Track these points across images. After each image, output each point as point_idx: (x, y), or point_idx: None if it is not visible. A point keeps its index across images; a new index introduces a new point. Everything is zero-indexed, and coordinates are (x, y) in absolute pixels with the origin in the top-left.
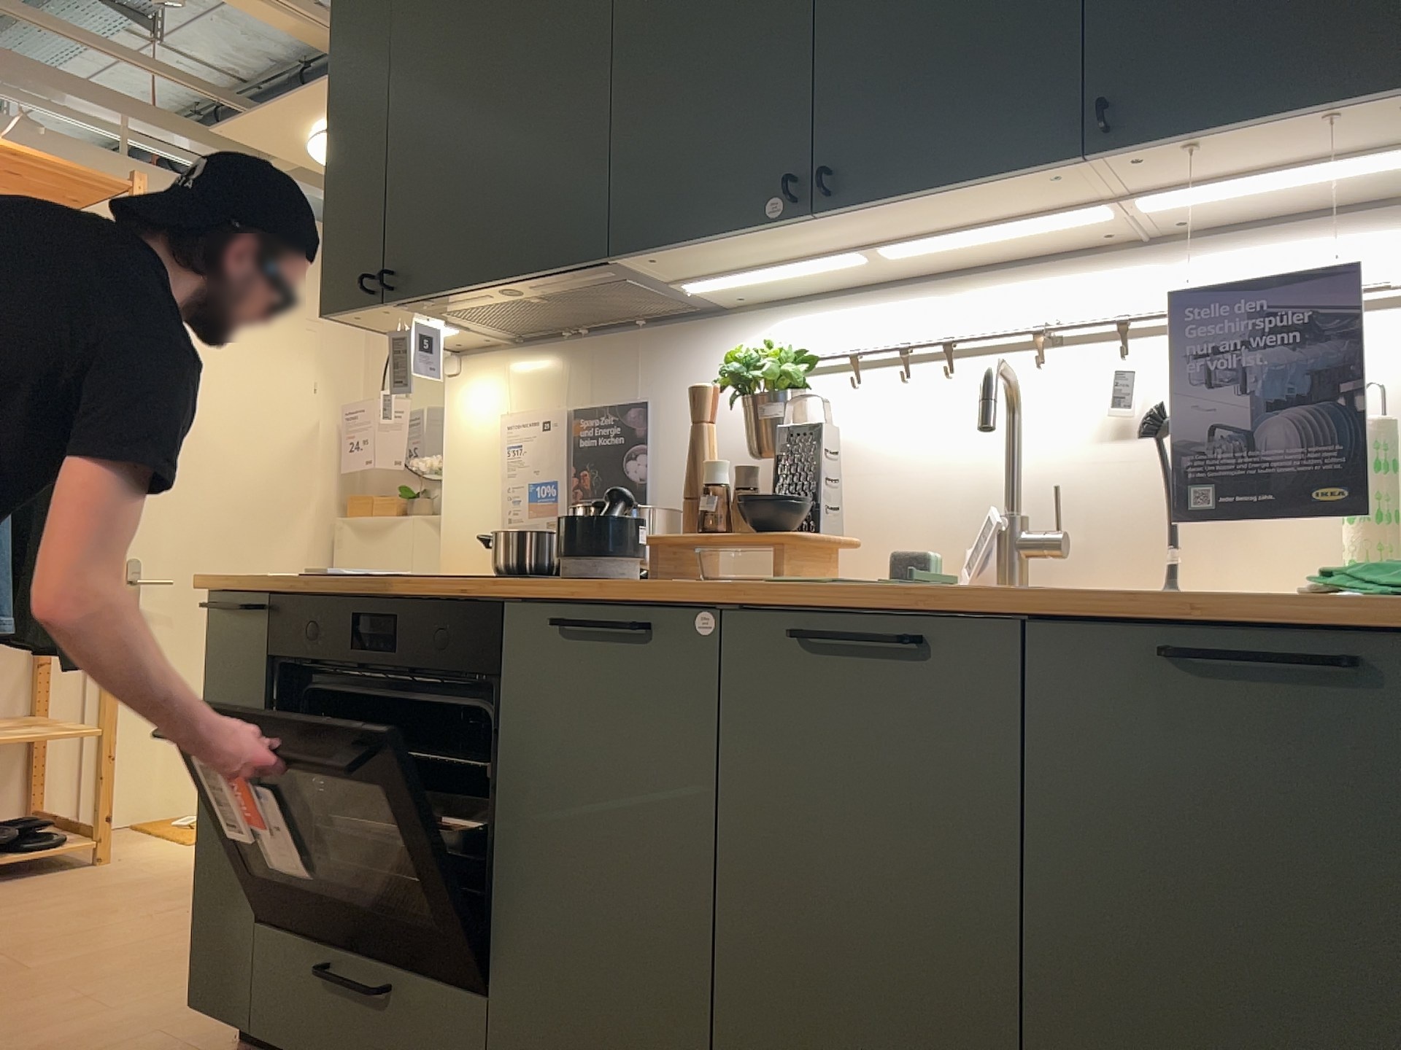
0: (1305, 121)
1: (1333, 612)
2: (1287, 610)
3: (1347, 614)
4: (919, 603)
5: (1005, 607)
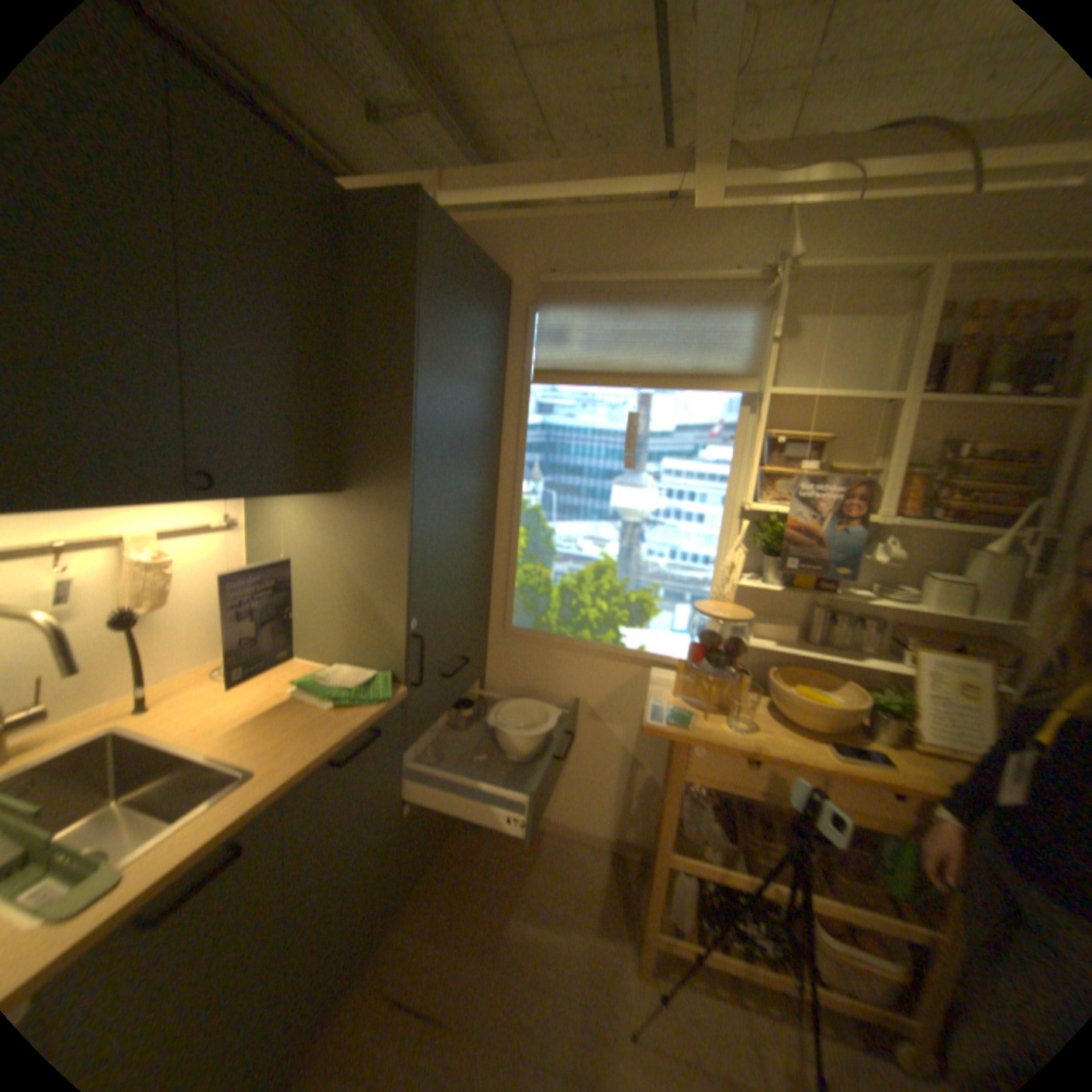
0: (278, 494)
1: (373, 719)
2: (353, 723)
3: (367, 716)
4: (234, 826)
5: (279, 793)
